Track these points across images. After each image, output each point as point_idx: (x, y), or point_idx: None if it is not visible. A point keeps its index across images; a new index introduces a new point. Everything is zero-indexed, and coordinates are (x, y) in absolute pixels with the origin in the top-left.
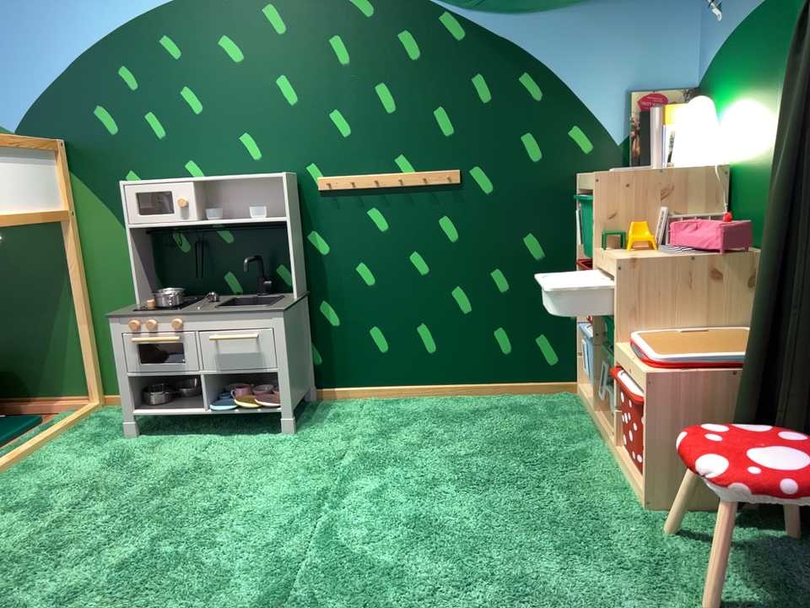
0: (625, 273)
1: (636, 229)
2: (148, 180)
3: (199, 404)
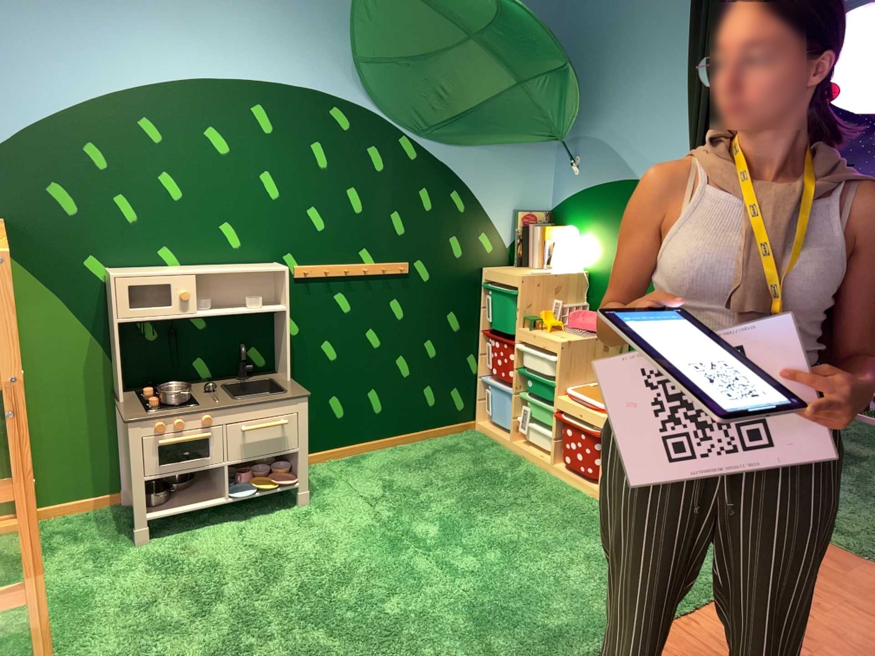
0: (562, 350)
1: (540, 314)
2: (121, 267)
3: (210, 491)
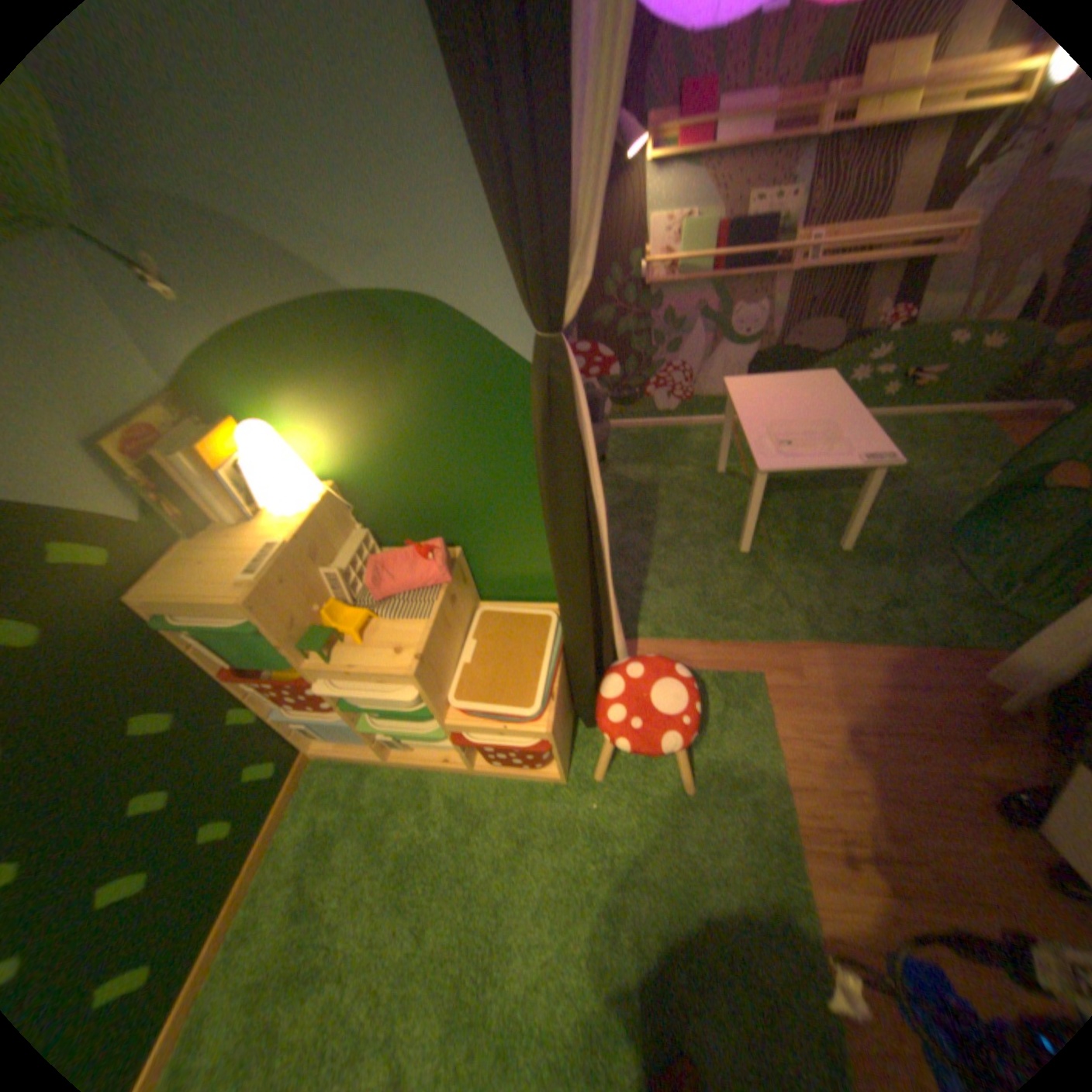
0: (424, 675)
1: (322, 609)
2: None
3: None
